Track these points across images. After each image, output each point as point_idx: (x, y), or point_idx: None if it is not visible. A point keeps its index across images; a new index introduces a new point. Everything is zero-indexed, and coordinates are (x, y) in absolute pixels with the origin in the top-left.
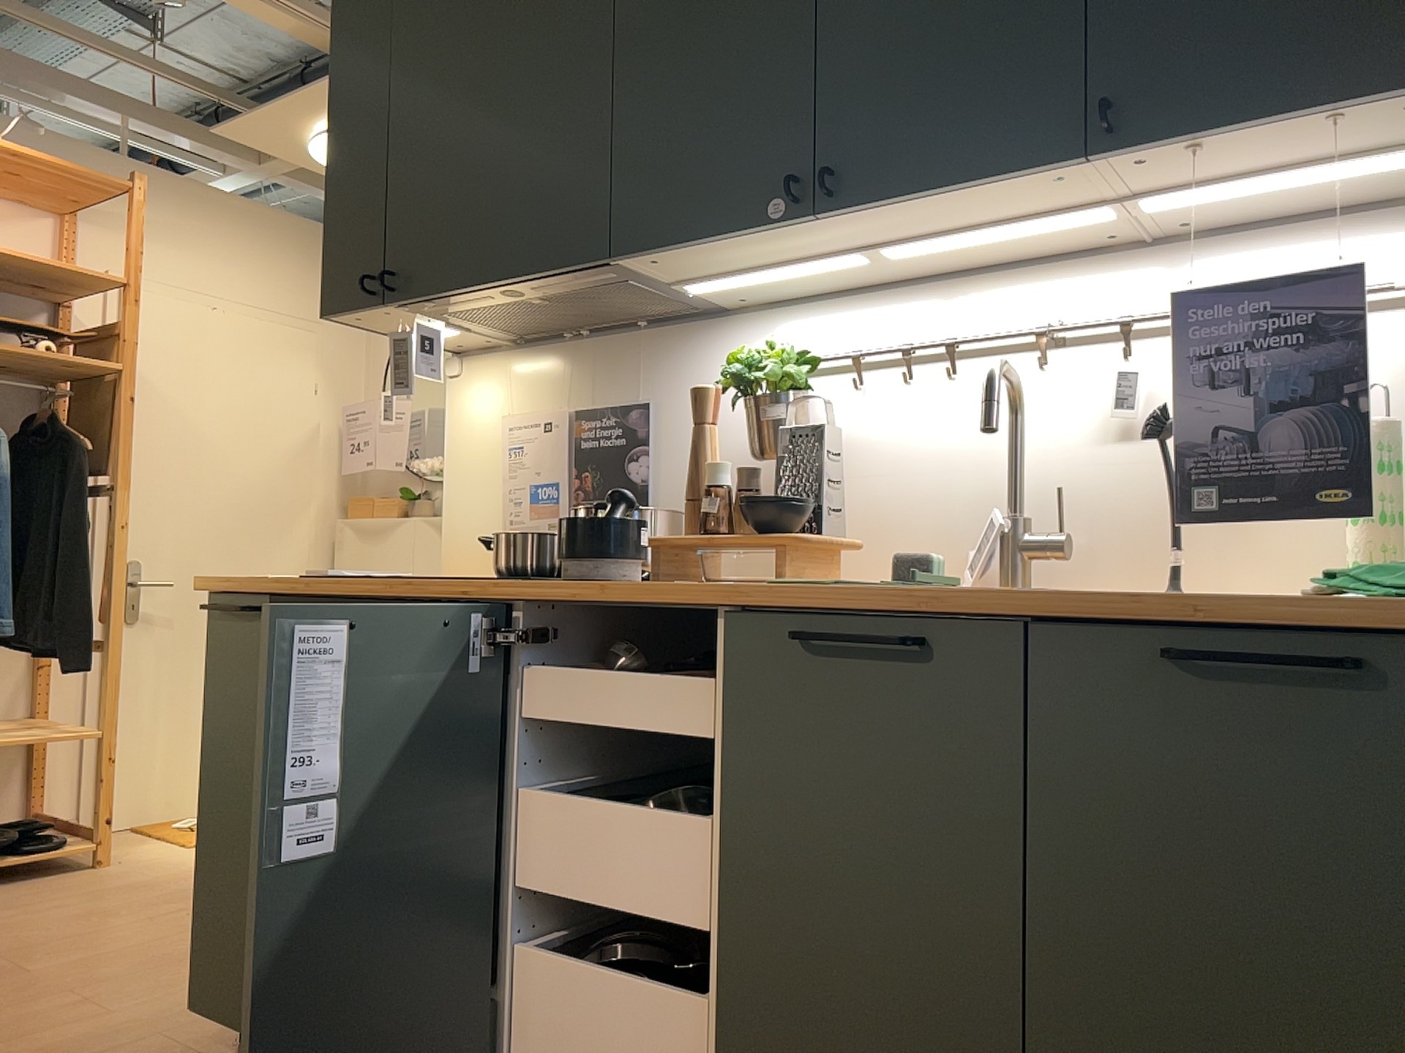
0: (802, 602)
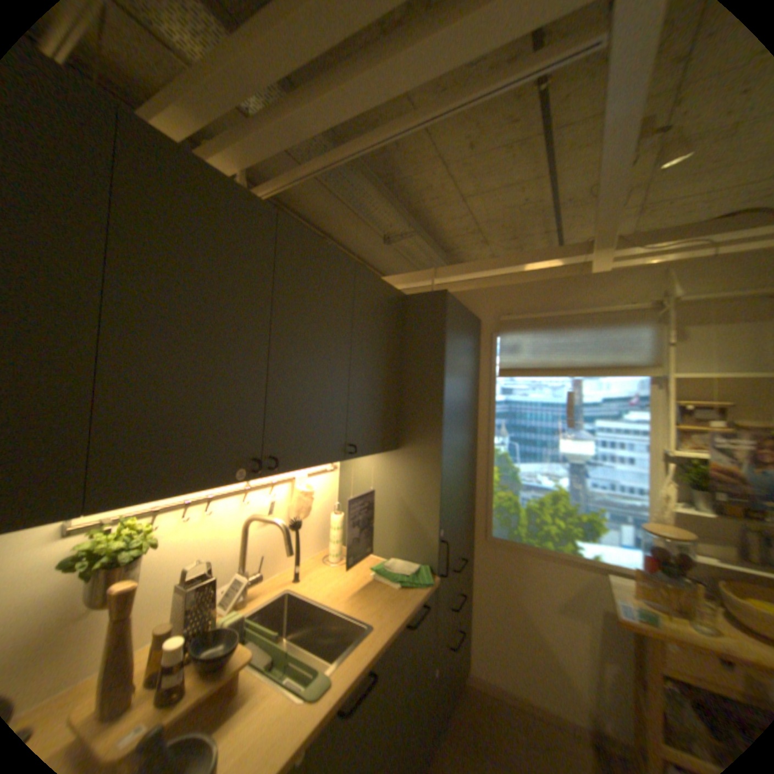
0: (345, 699)
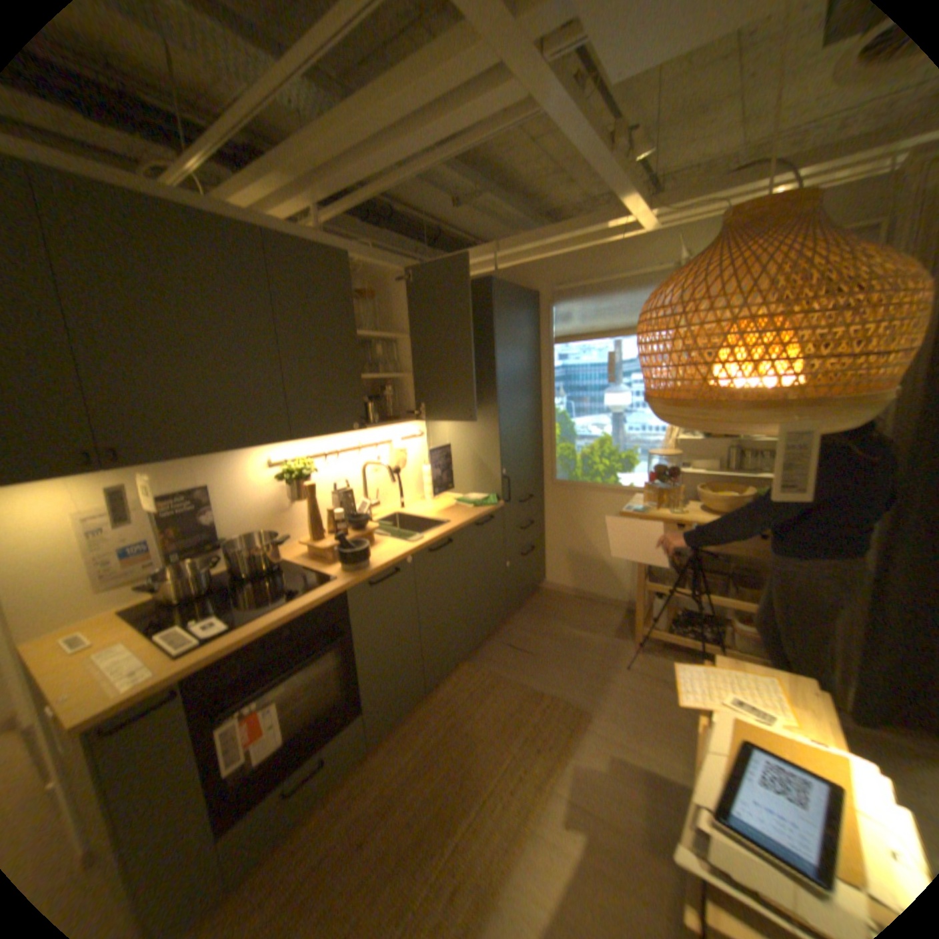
0: (430, 543)
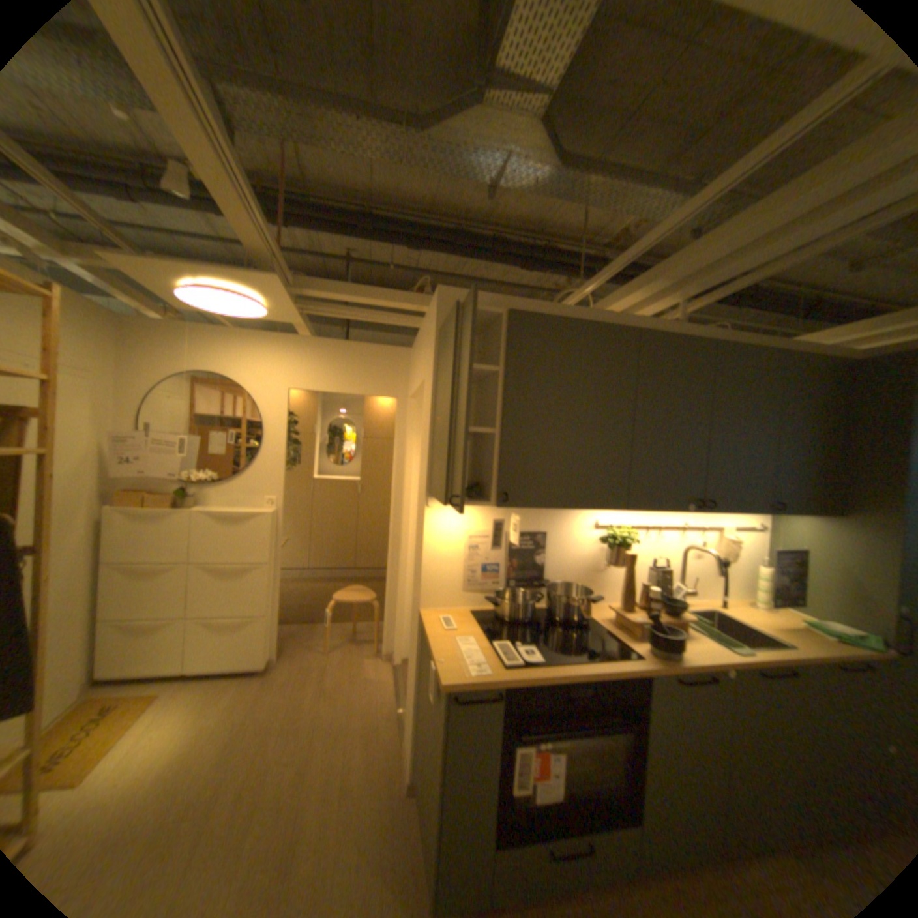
0: (765, 665)
